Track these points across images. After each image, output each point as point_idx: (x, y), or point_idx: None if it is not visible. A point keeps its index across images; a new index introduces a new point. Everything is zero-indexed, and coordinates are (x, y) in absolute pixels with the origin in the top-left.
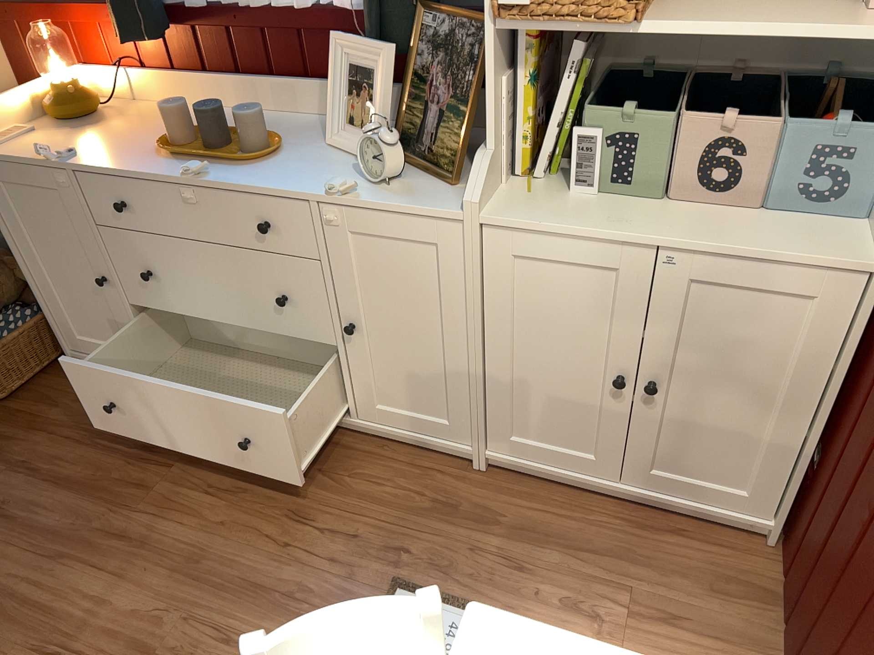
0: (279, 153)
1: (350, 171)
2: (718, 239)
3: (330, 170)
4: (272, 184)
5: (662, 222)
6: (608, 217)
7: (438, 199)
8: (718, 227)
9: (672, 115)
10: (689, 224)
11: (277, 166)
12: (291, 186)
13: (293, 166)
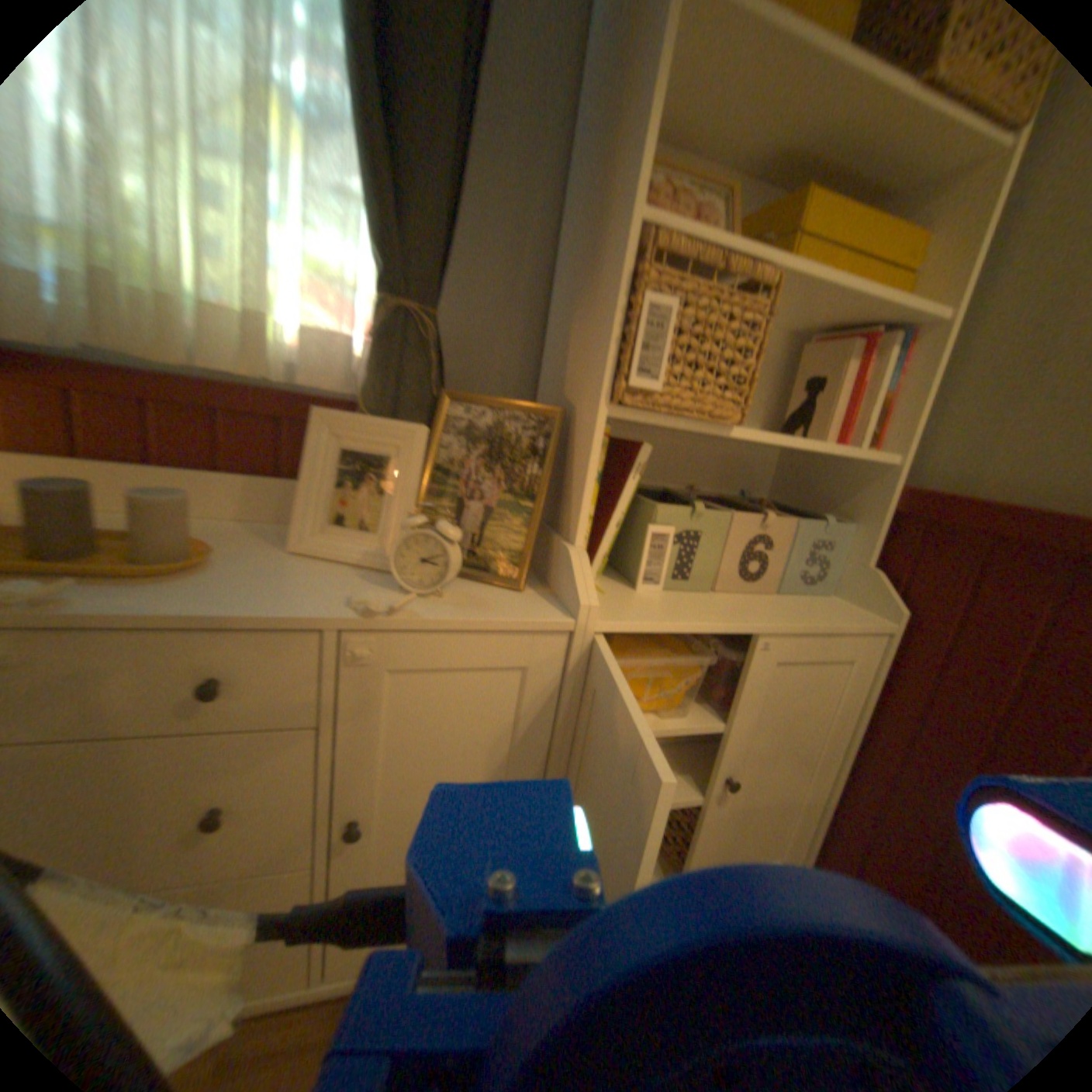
0: (208, 556)
1: (354, 579)
2: (799, 619)
3: (319, 579)
4: (226, 603)
5: (740, 608)
6: (699, 608)
7: (521, 605)
8: (779, 608)
9: (723, 511)
10: (760, 608)
11: (211, 576)
12: (270, 604)
13: (244, 577)
